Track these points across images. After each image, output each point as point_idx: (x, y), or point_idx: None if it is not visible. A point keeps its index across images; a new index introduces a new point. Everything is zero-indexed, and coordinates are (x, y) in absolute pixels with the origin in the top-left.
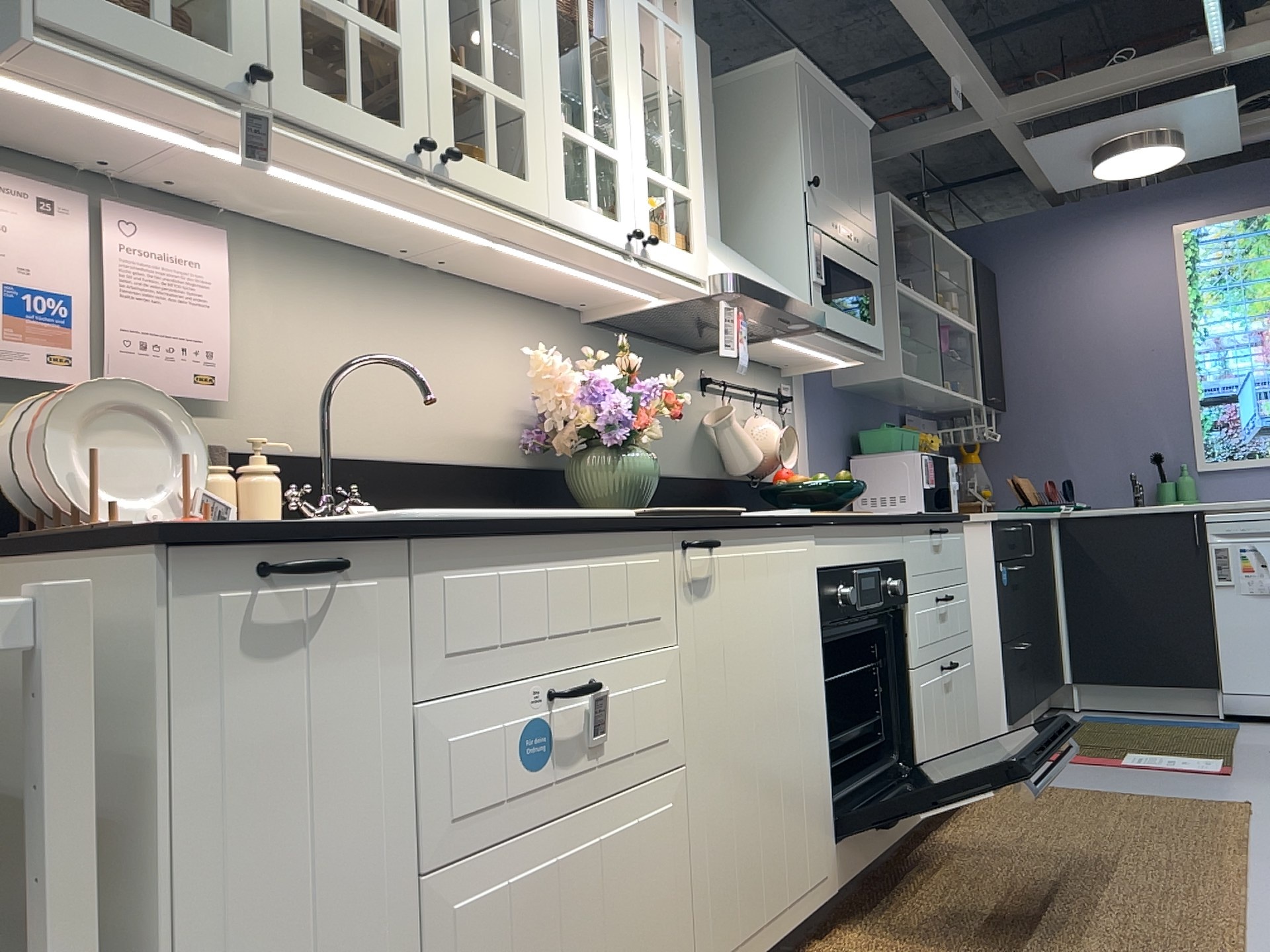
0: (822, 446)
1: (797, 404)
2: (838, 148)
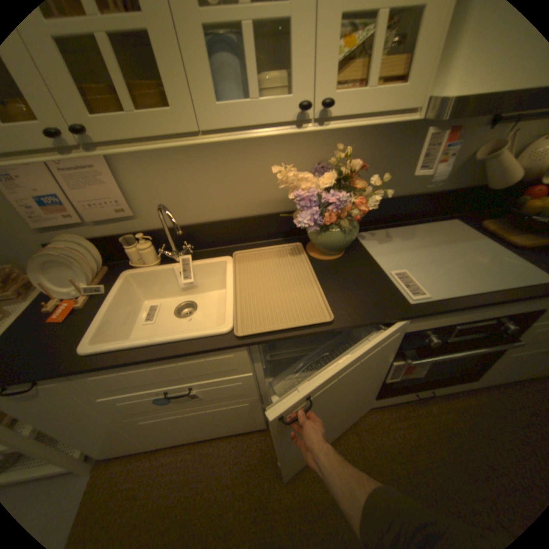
0: None
1: None
2: None
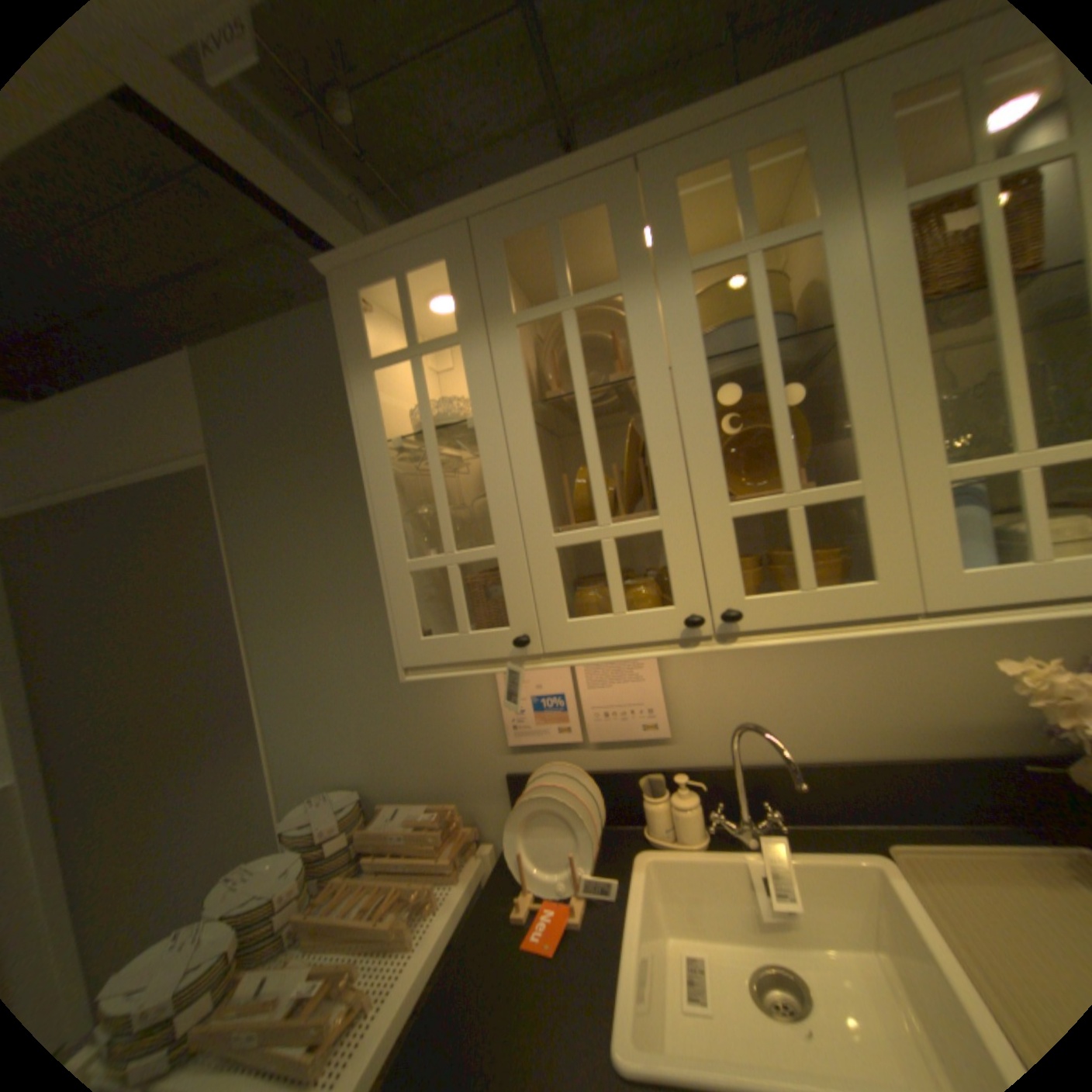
0: None
1: None
2: None
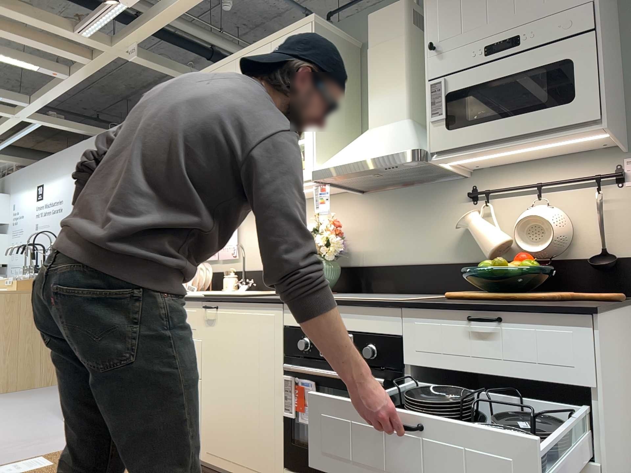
0: None
1: None
2: None
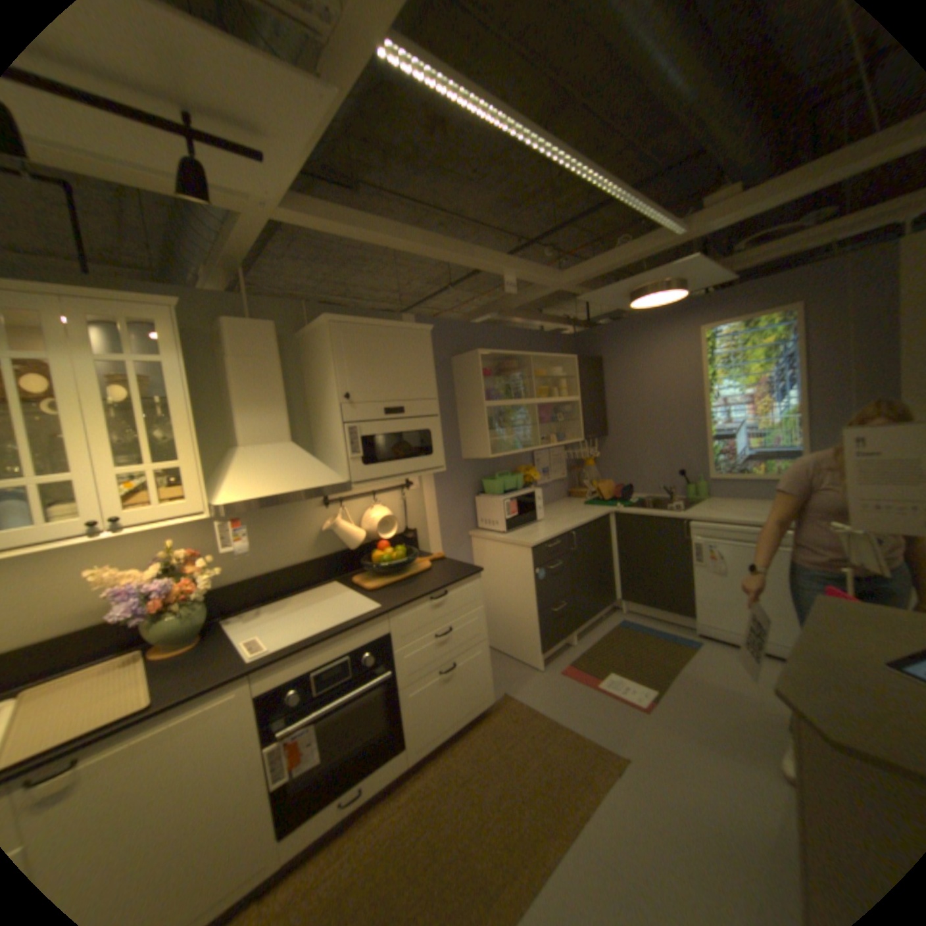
0: (448, 497)
1: (423, 482)
2: (384, 359)
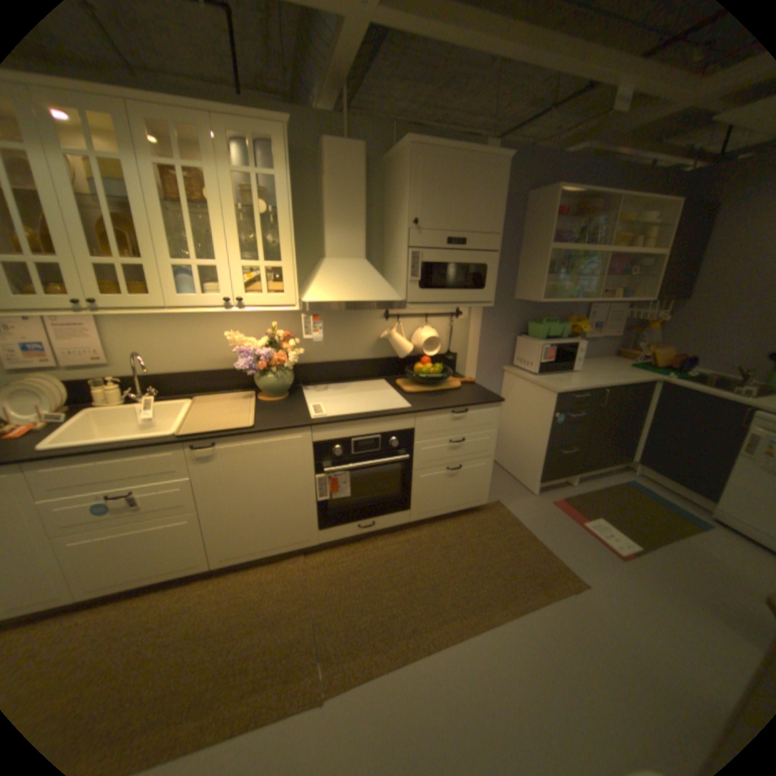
0: (491, 332)
1: (470, 314)
2: (456, 186)
